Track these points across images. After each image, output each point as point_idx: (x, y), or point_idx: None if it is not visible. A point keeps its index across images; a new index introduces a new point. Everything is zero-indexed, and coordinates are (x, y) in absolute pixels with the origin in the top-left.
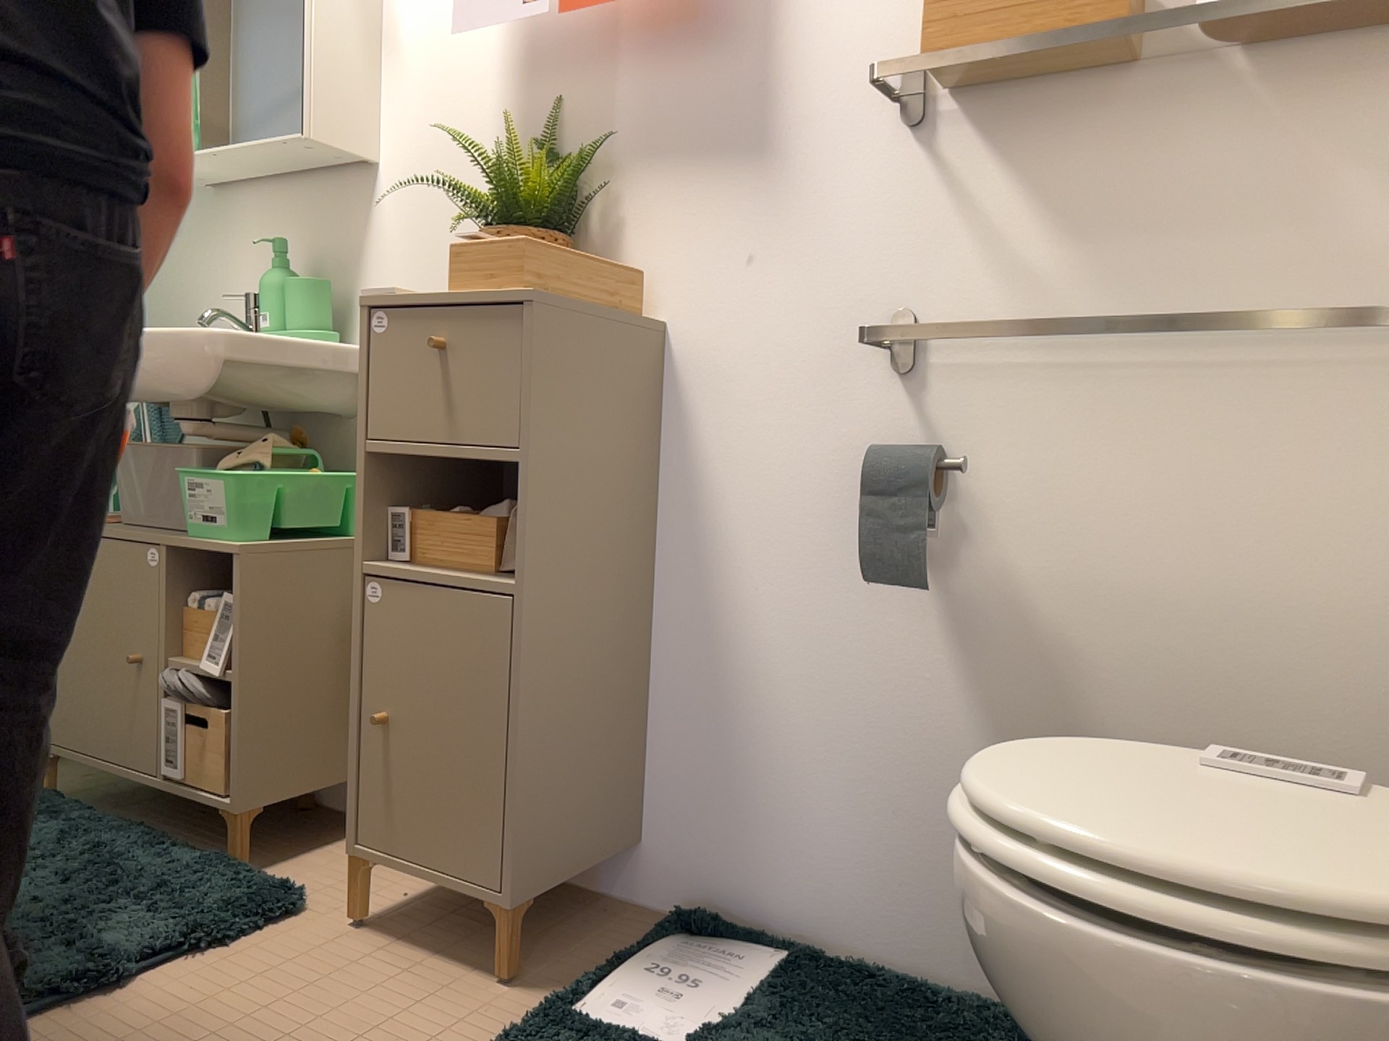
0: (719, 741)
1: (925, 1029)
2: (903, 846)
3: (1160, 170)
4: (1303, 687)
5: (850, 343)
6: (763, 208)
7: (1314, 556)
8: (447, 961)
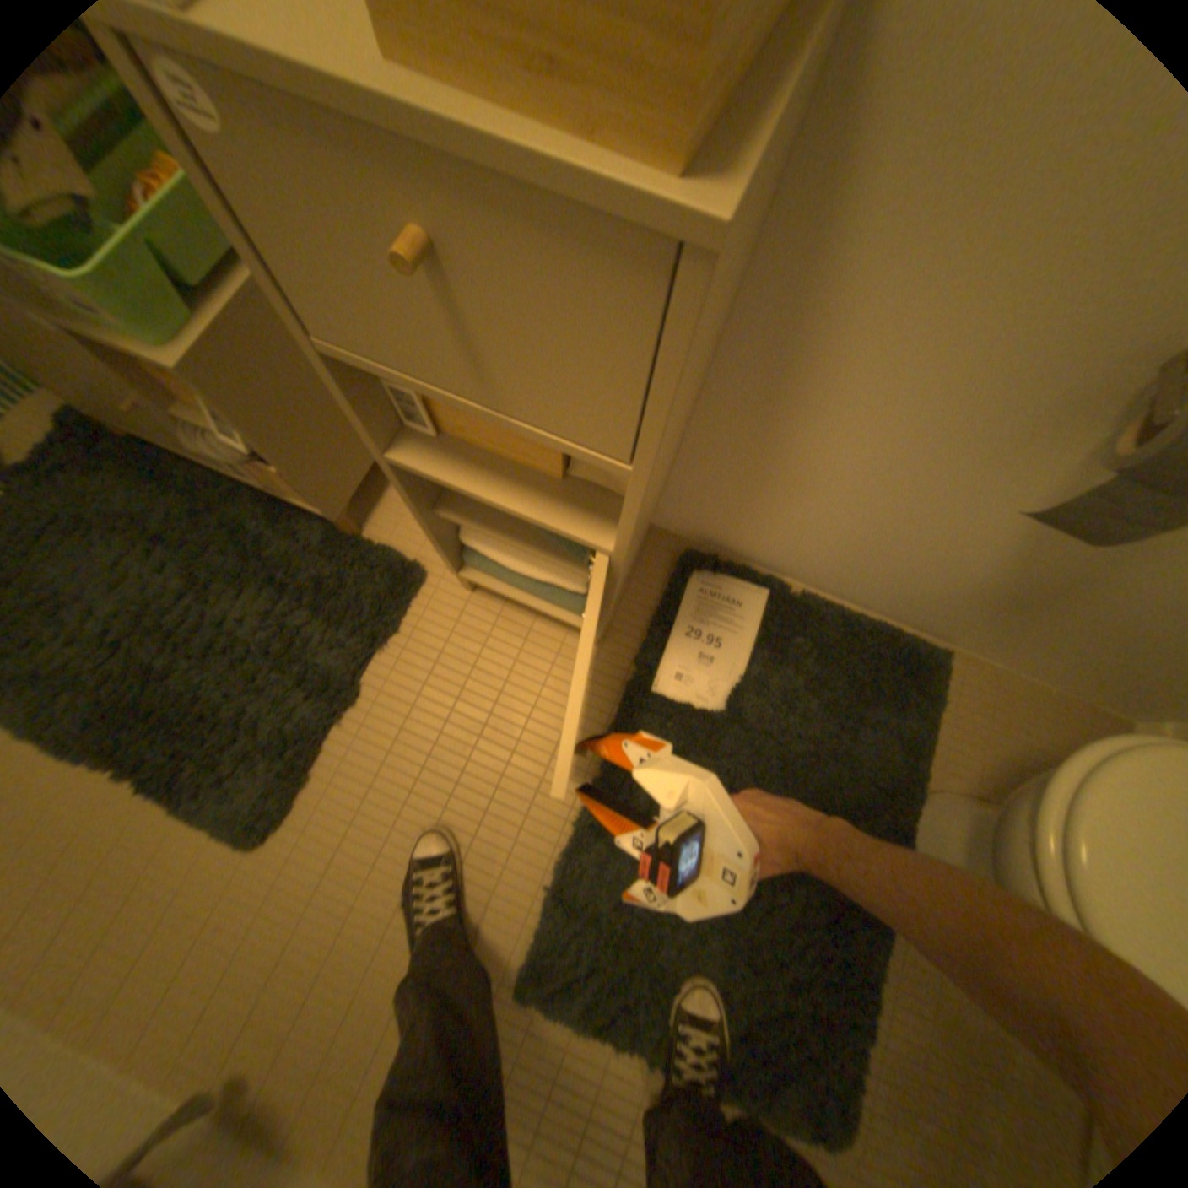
0: (750, 482)
1: (863, 672)
2: (883, 566)
3: None
4: None
5: None
6: None
7: None
8: (551, 622)
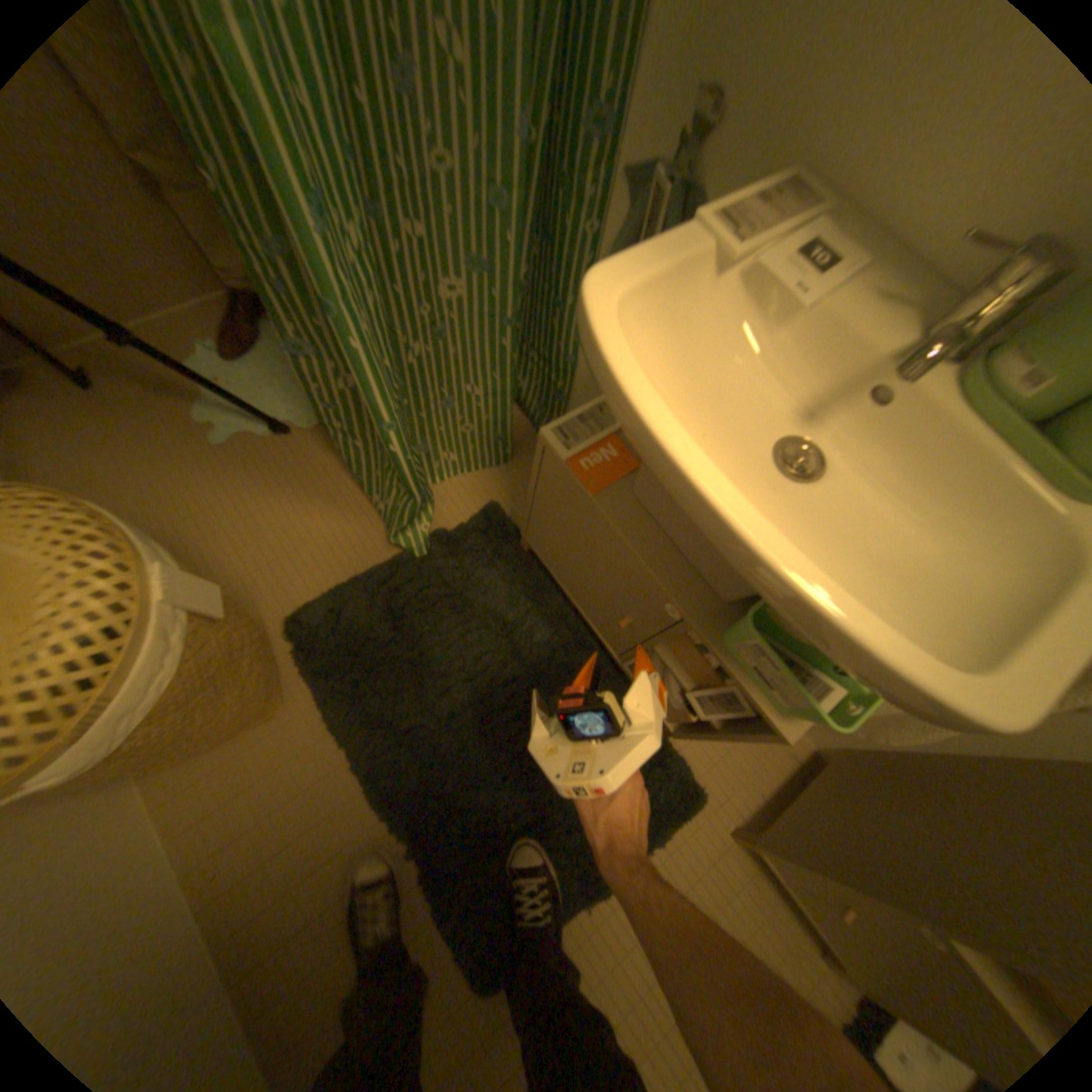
0: None
1: None
2: None
3: None
4: None
5: None
6: None
7: None
8: (797, 918)
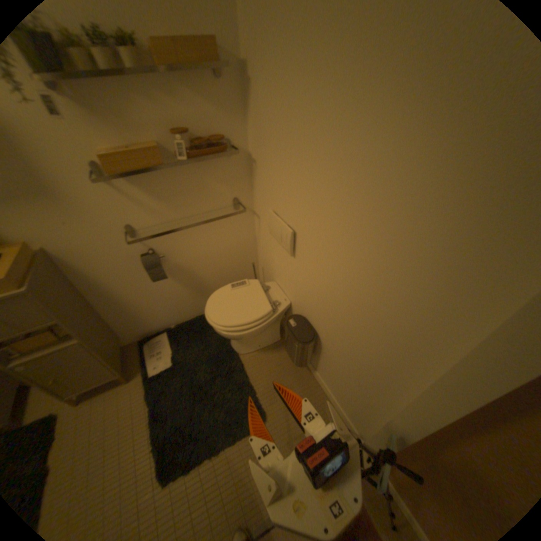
0: (126, 316)
1: (196, 330)
2: (174, 308)
3: (174, 184)
4: (226, 259)
5: (113, 236)
6: (56, 209)
7: (222, 242)
8: (107, 392)
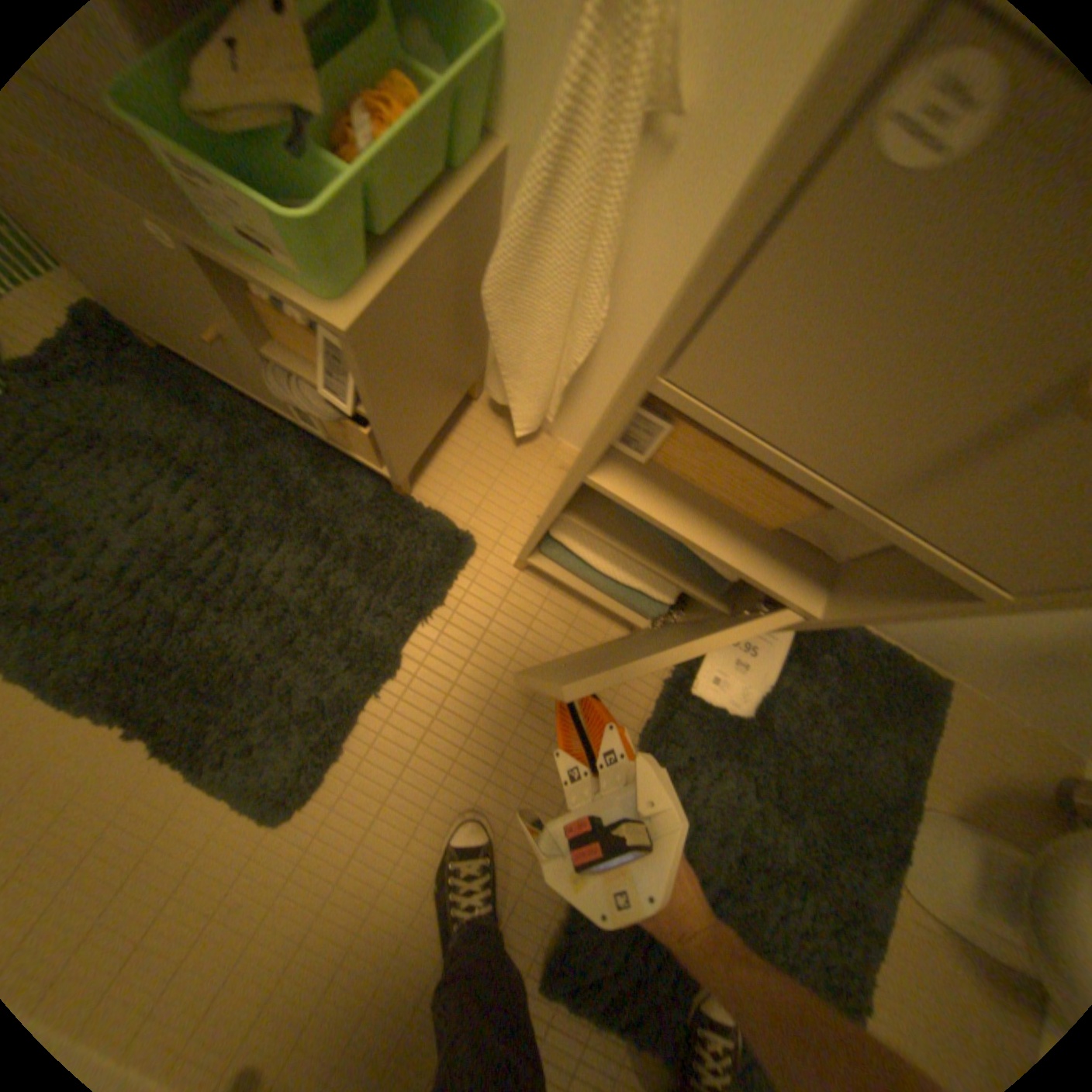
0: None
1: (881, 695)
2: None
3: None
4: None
5: None
6: None
7: None
8: (597, 611)
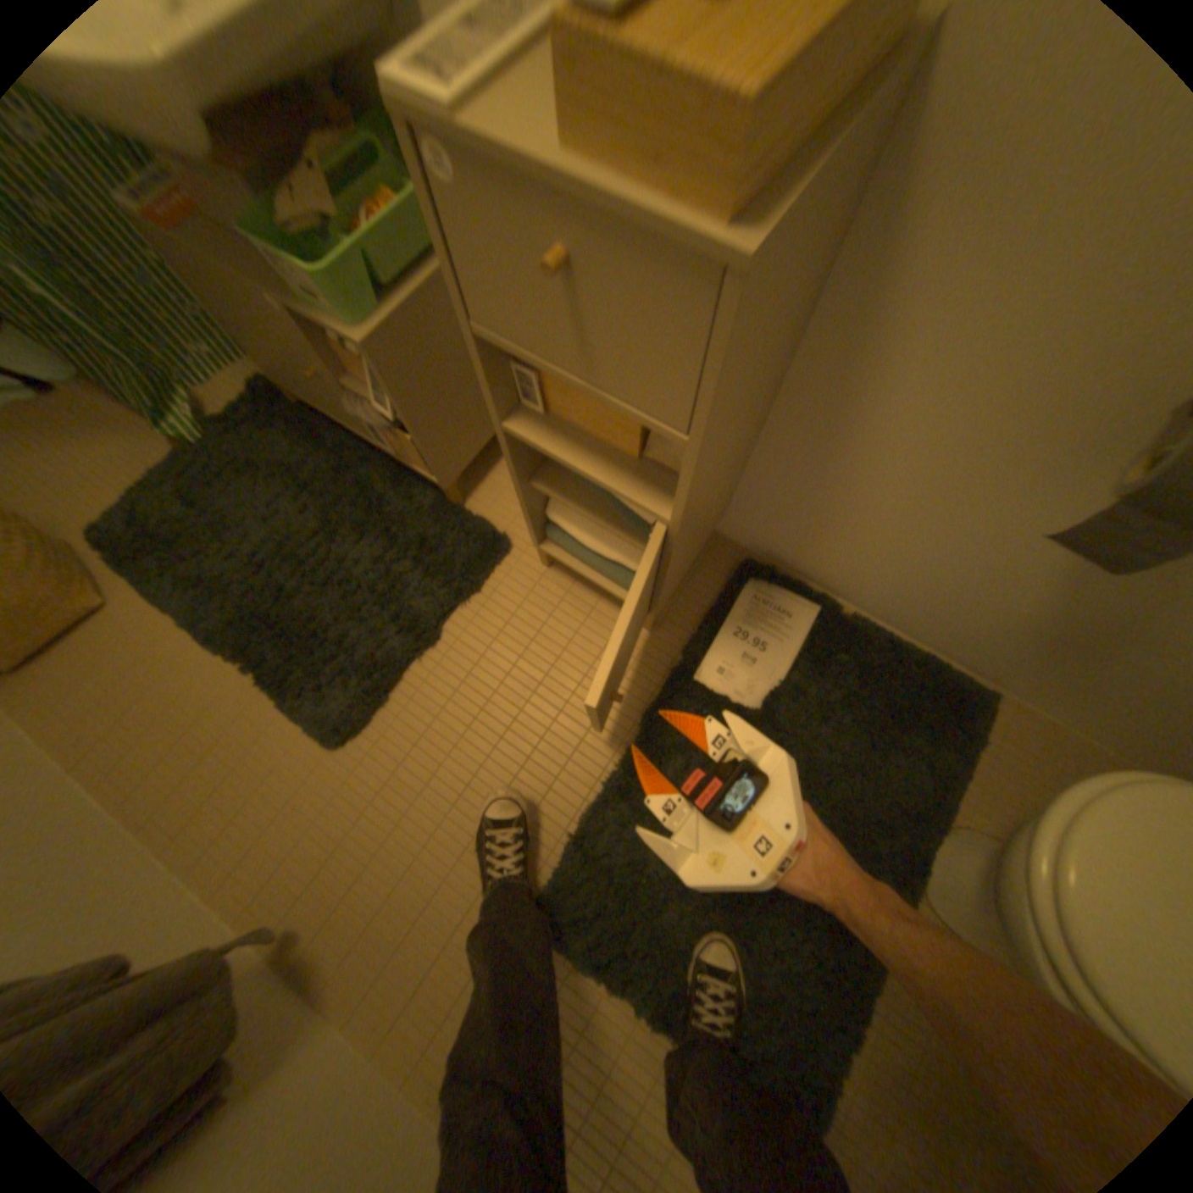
0: (811, 497)
1: (903, 697)
2: (933, 594)
3: None
4: None
5: None
6: None
7: None
8: (613, 605)
